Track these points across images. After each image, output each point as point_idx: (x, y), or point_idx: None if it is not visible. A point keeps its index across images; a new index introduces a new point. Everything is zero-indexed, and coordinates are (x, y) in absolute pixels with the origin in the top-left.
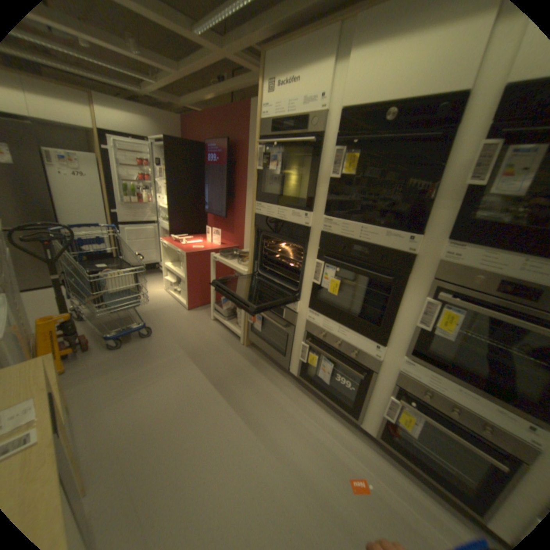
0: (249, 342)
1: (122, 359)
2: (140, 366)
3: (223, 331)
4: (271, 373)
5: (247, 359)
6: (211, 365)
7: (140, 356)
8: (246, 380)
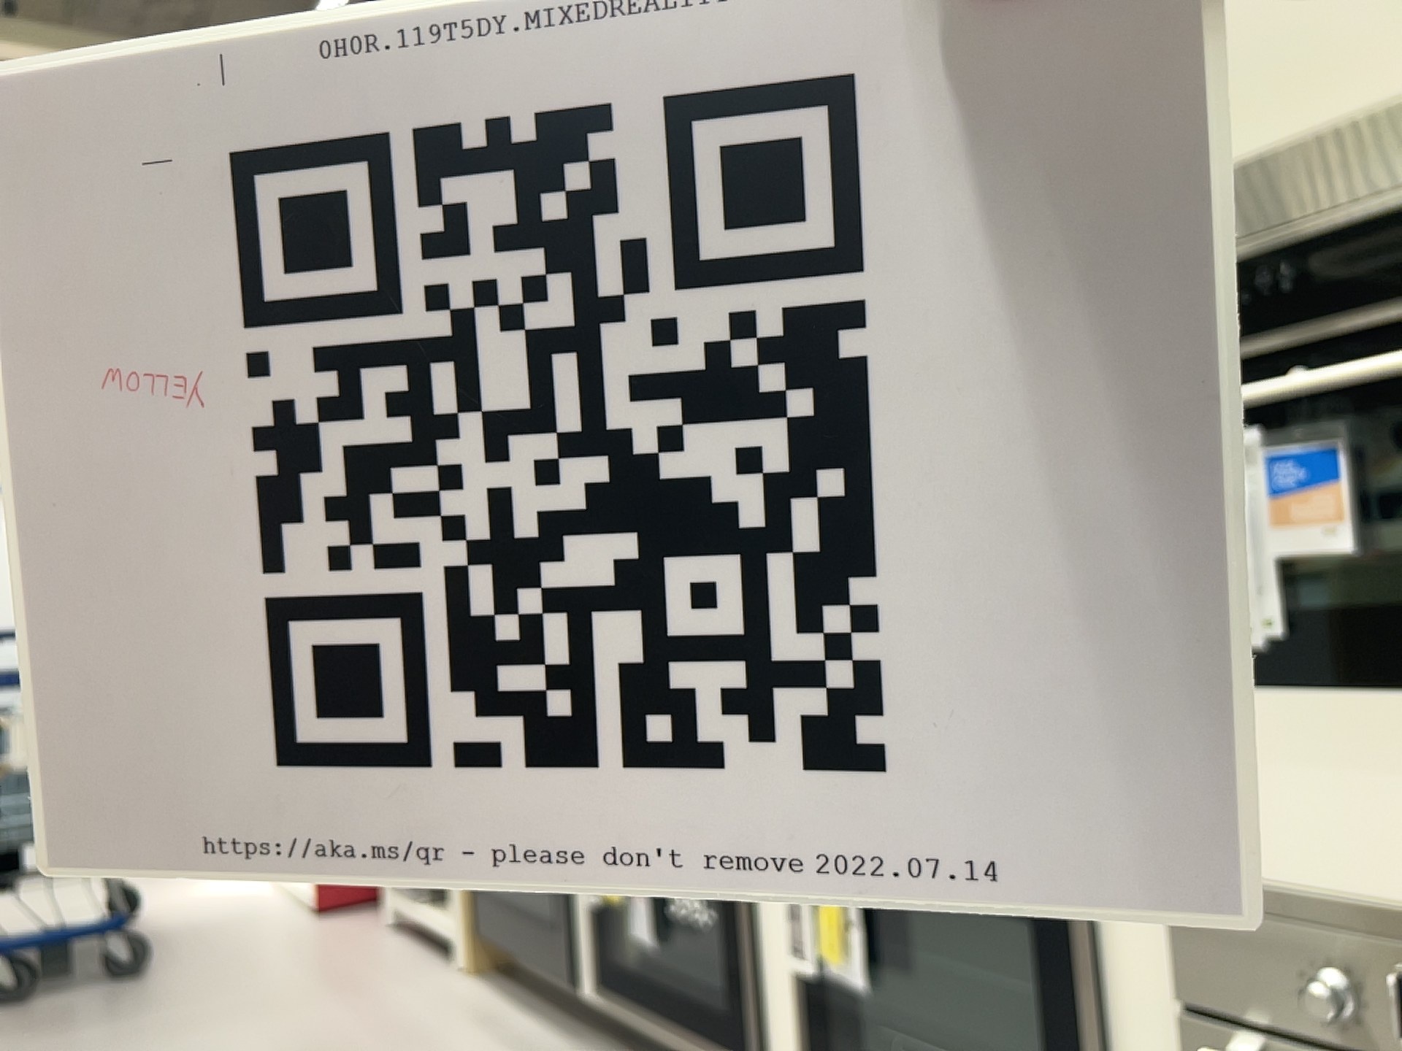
0: (487, 952)
1: (14, 1025)
2: (61, 1036)
3: (414, 947)
4: (528, 1028)
5: (457, 1003)
6: (310, 1021)
7: (79, 1015)
8: (416, 1048)
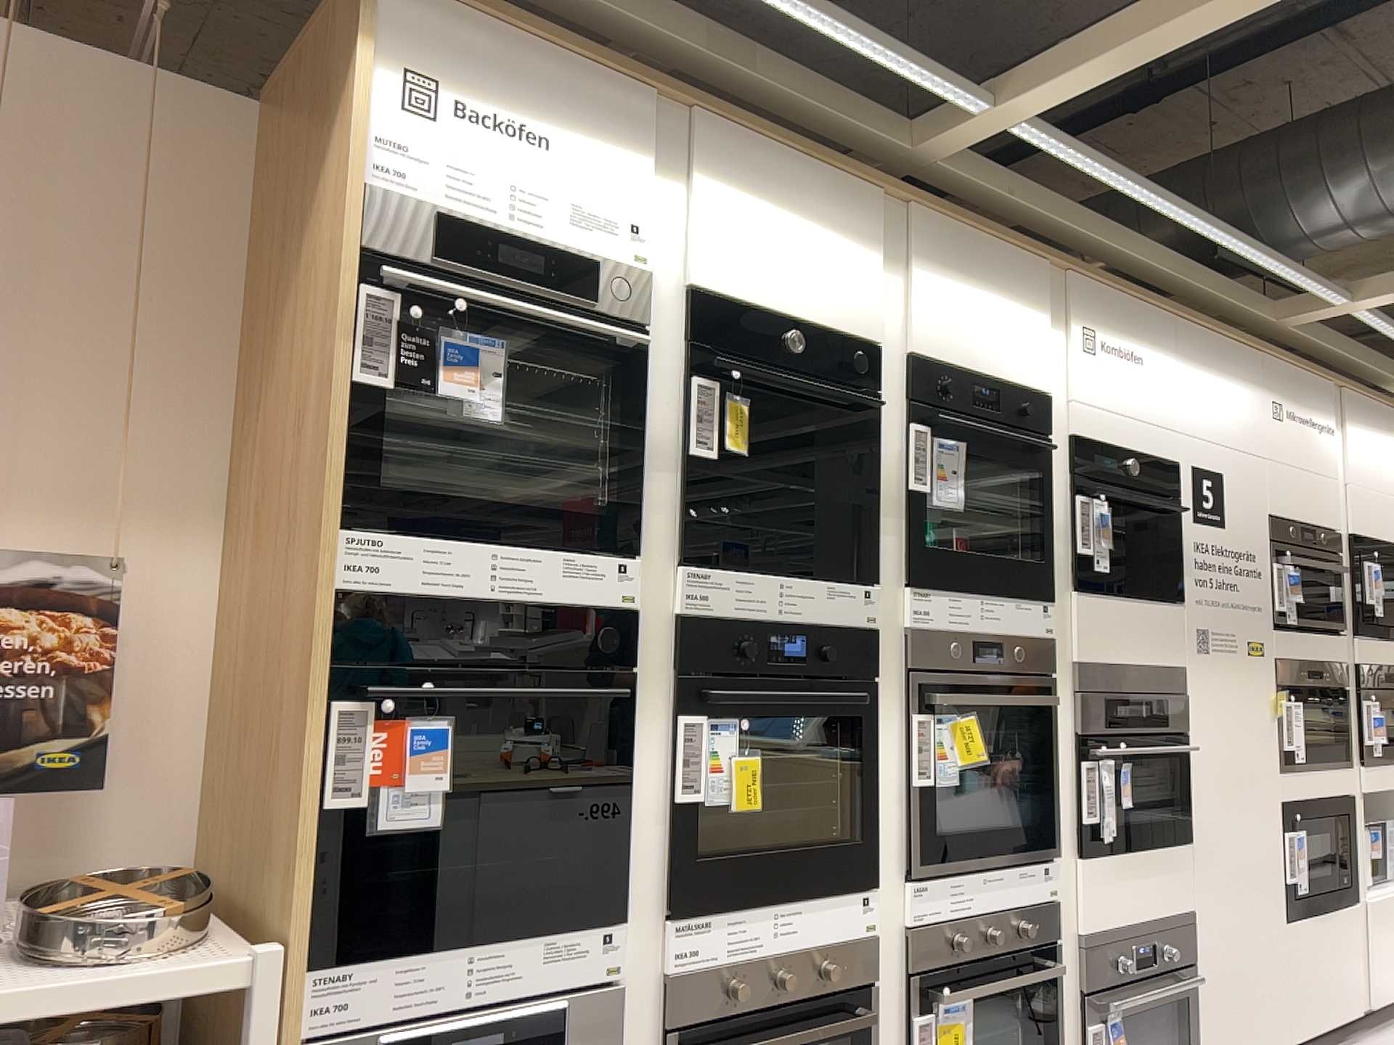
0: None
1: None
2: None
3: None
4: None
5: None
6: None
7: None
8: None
